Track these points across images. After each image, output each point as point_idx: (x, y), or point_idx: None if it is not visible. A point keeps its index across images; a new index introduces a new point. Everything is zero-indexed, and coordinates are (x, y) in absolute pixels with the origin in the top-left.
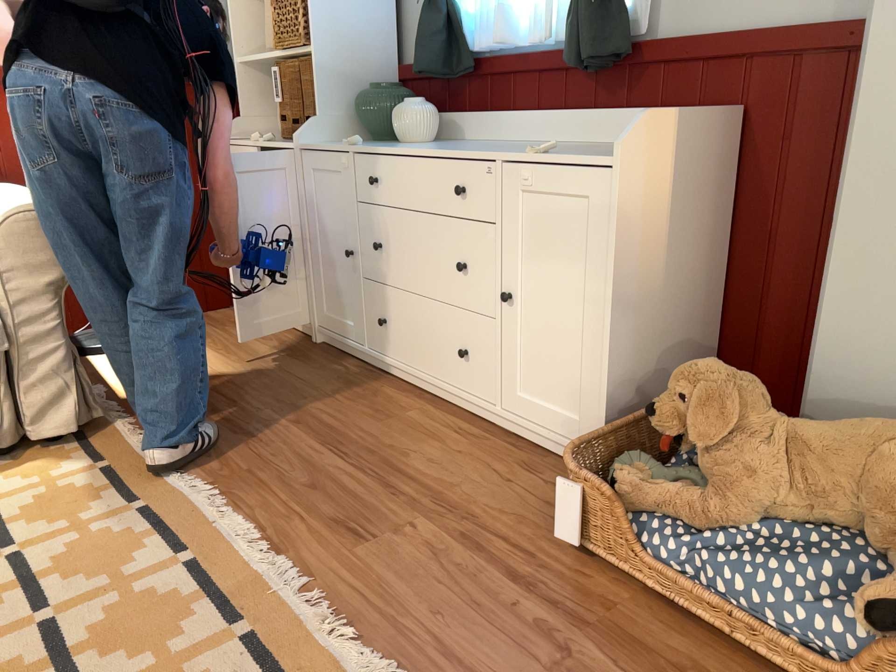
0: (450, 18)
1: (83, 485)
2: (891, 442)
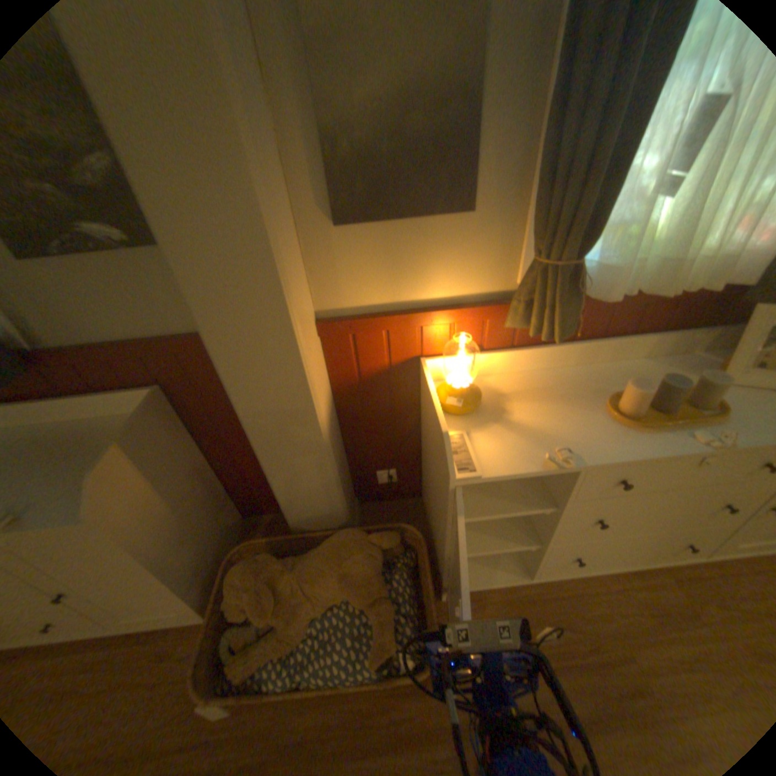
0: None
1: None
2: (342, 564)
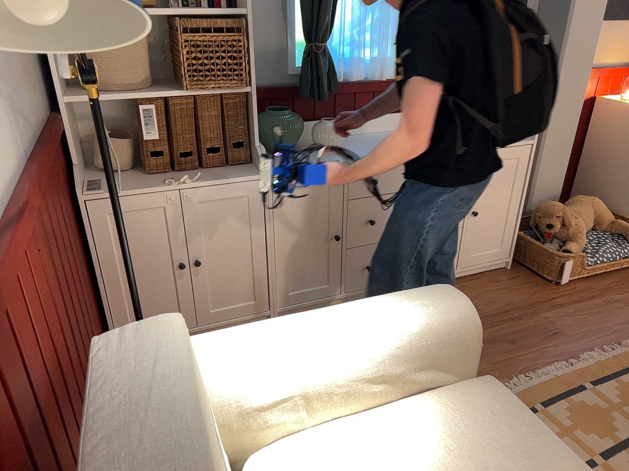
0: (329, 59)
1: None
2: (592, 202)
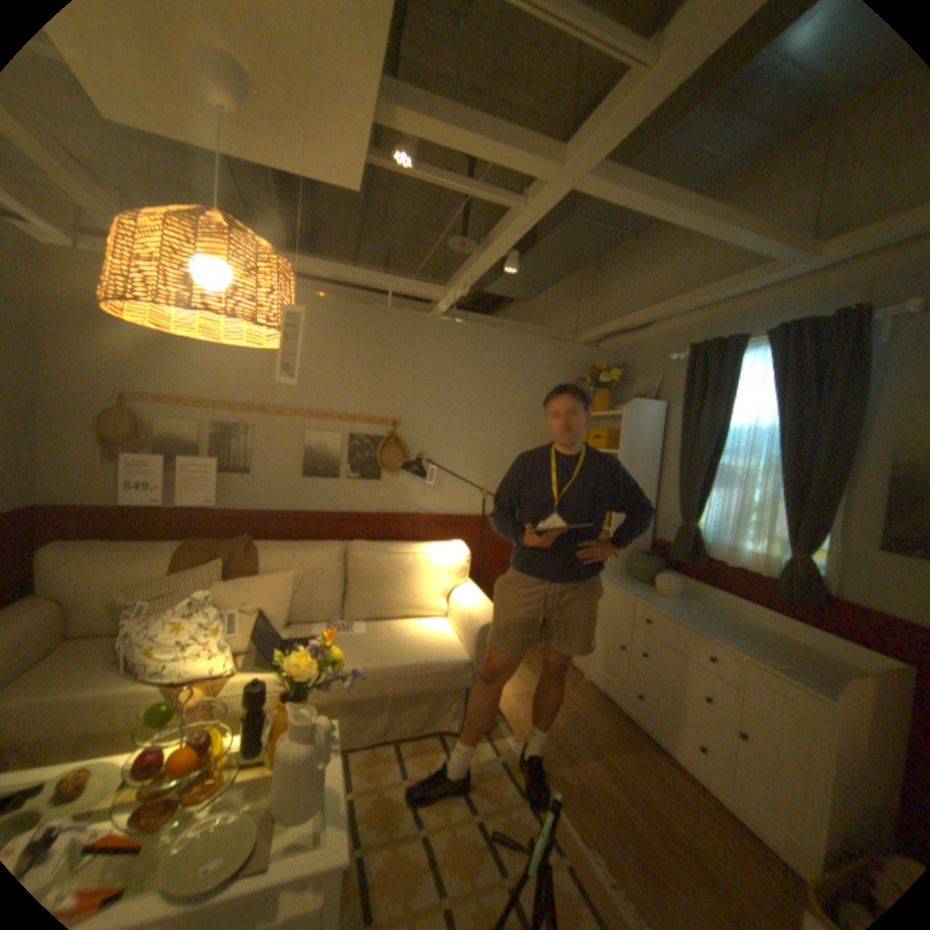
0: (696, 536)
1: (497, 777)
2: None
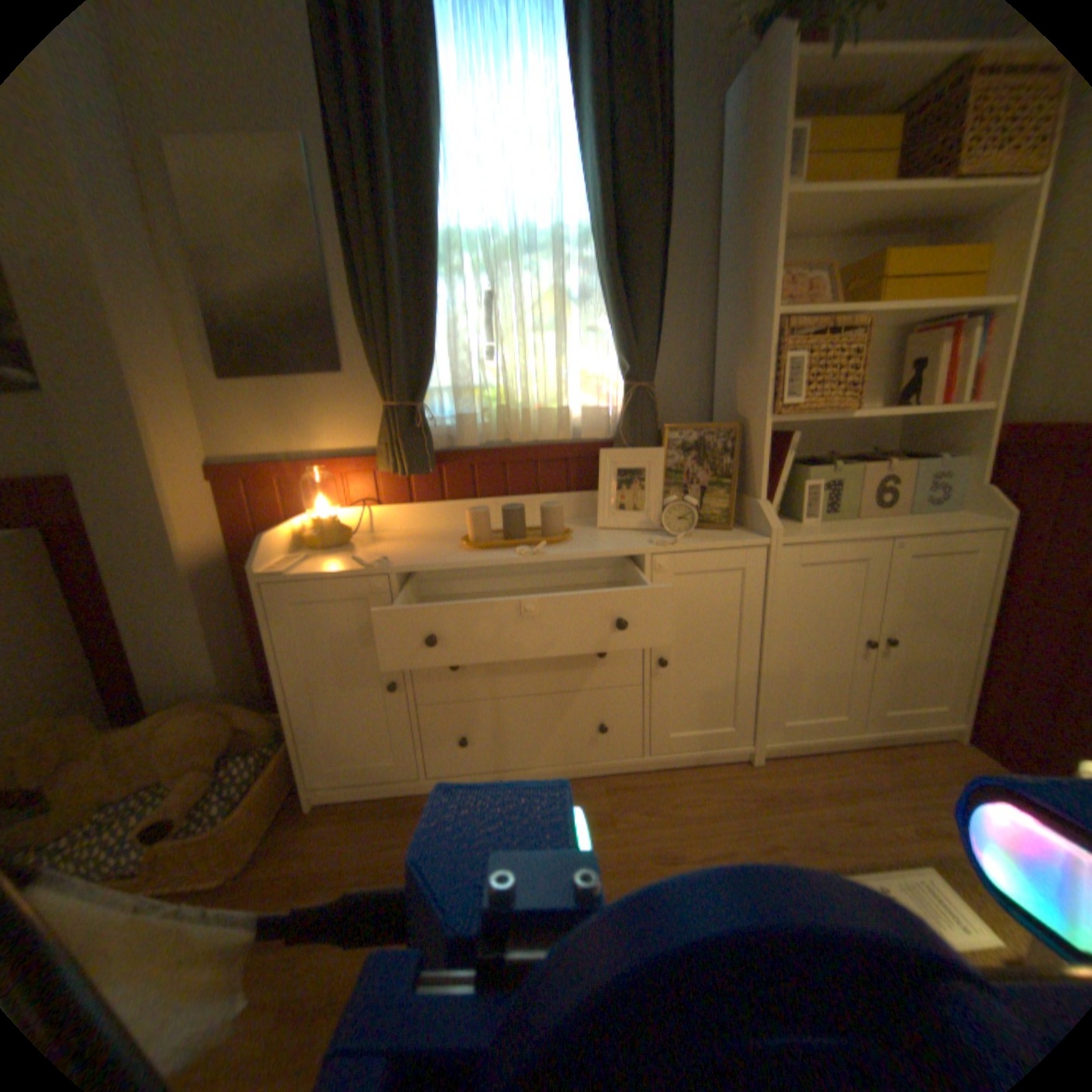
0: None
1: None
2: (165, 725)
